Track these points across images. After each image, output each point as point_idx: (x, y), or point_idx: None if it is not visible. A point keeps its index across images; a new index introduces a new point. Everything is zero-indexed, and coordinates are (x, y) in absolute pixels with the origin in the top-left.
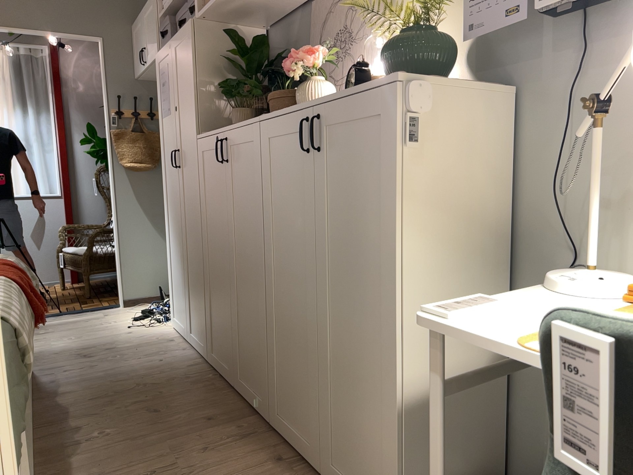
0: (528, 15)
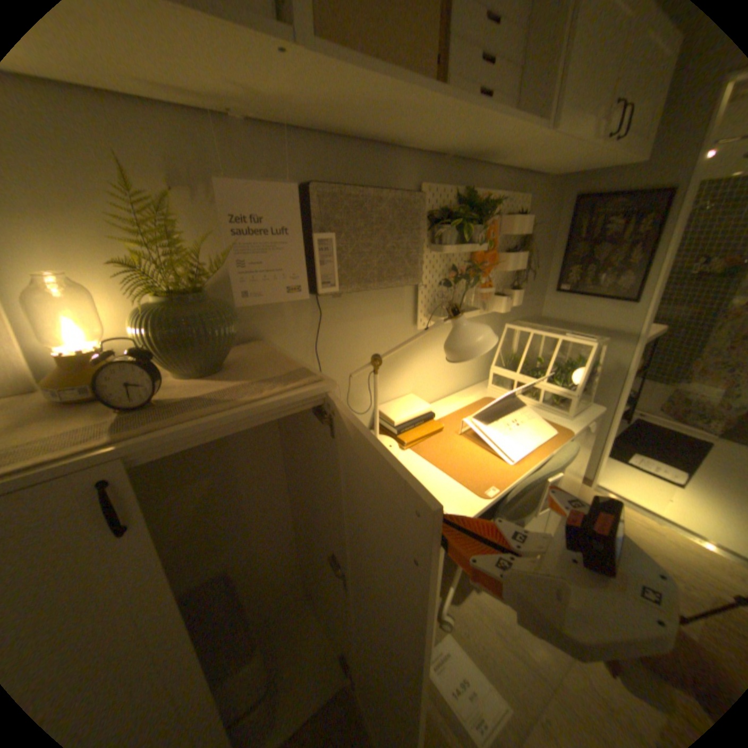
0: (304, 292)
